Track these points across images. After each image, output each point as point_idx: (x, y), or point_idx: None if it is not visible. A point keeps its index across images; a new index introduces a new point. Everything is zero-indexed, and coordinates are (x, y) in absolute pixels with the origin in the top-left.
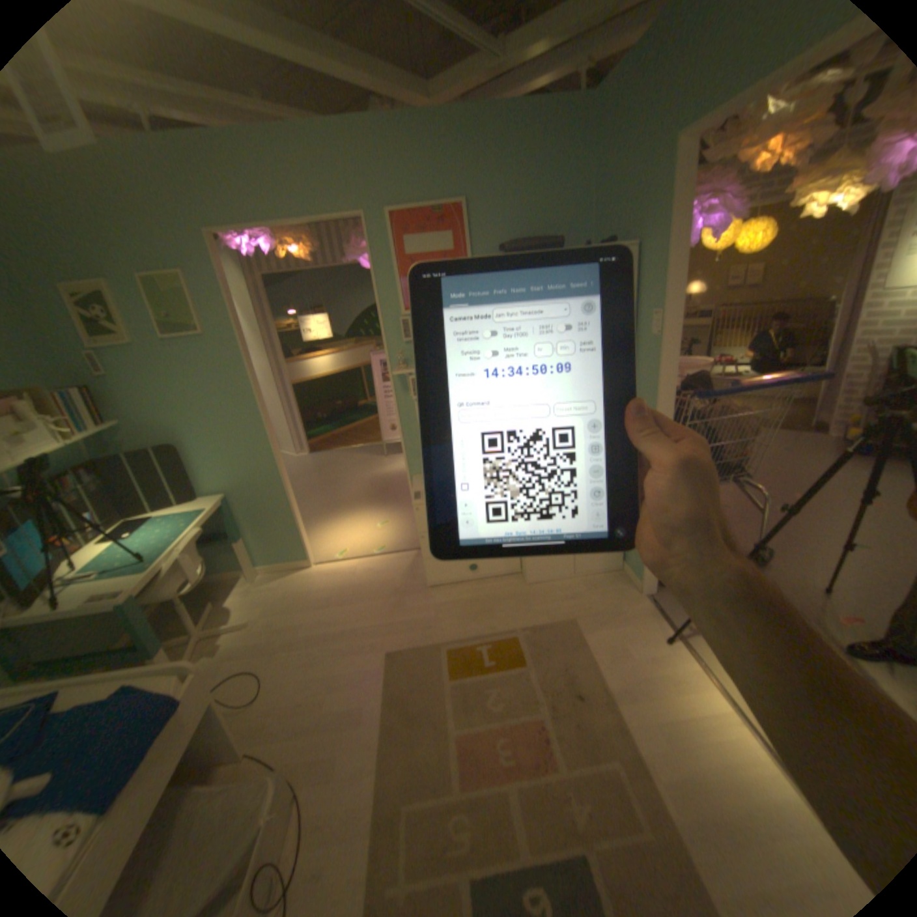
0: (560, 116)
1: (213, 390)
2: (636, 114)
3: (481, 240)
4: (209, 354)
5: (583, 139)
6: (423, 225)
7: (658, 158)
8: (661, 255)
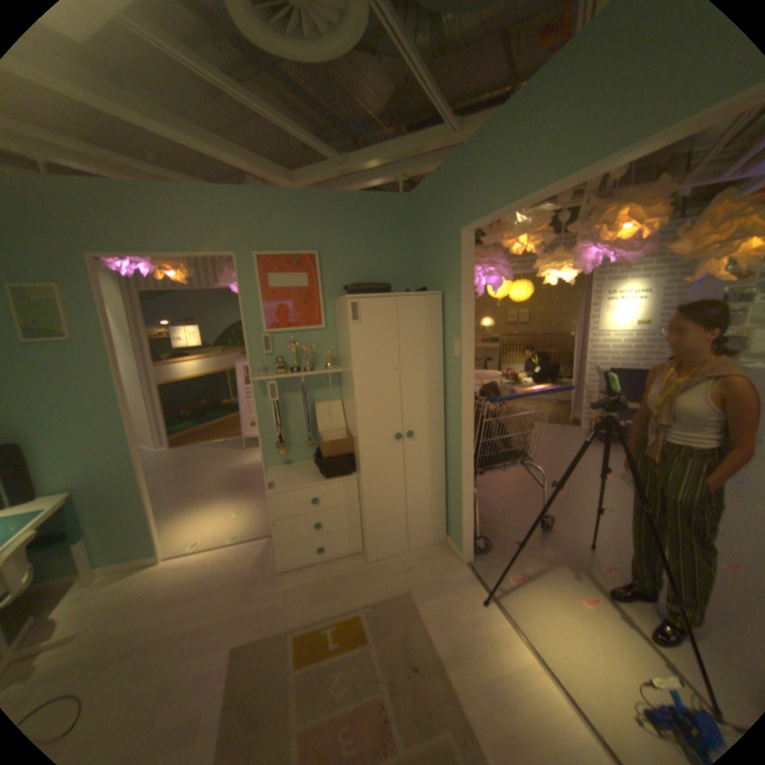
0: (386, 207)
1: (73, 390)
2: (435, 213)
3: (331, 281)
4: (75, 357)
5: (403, 222)
6: (285, 267)
7: (450, 241)
8: (457, 303)
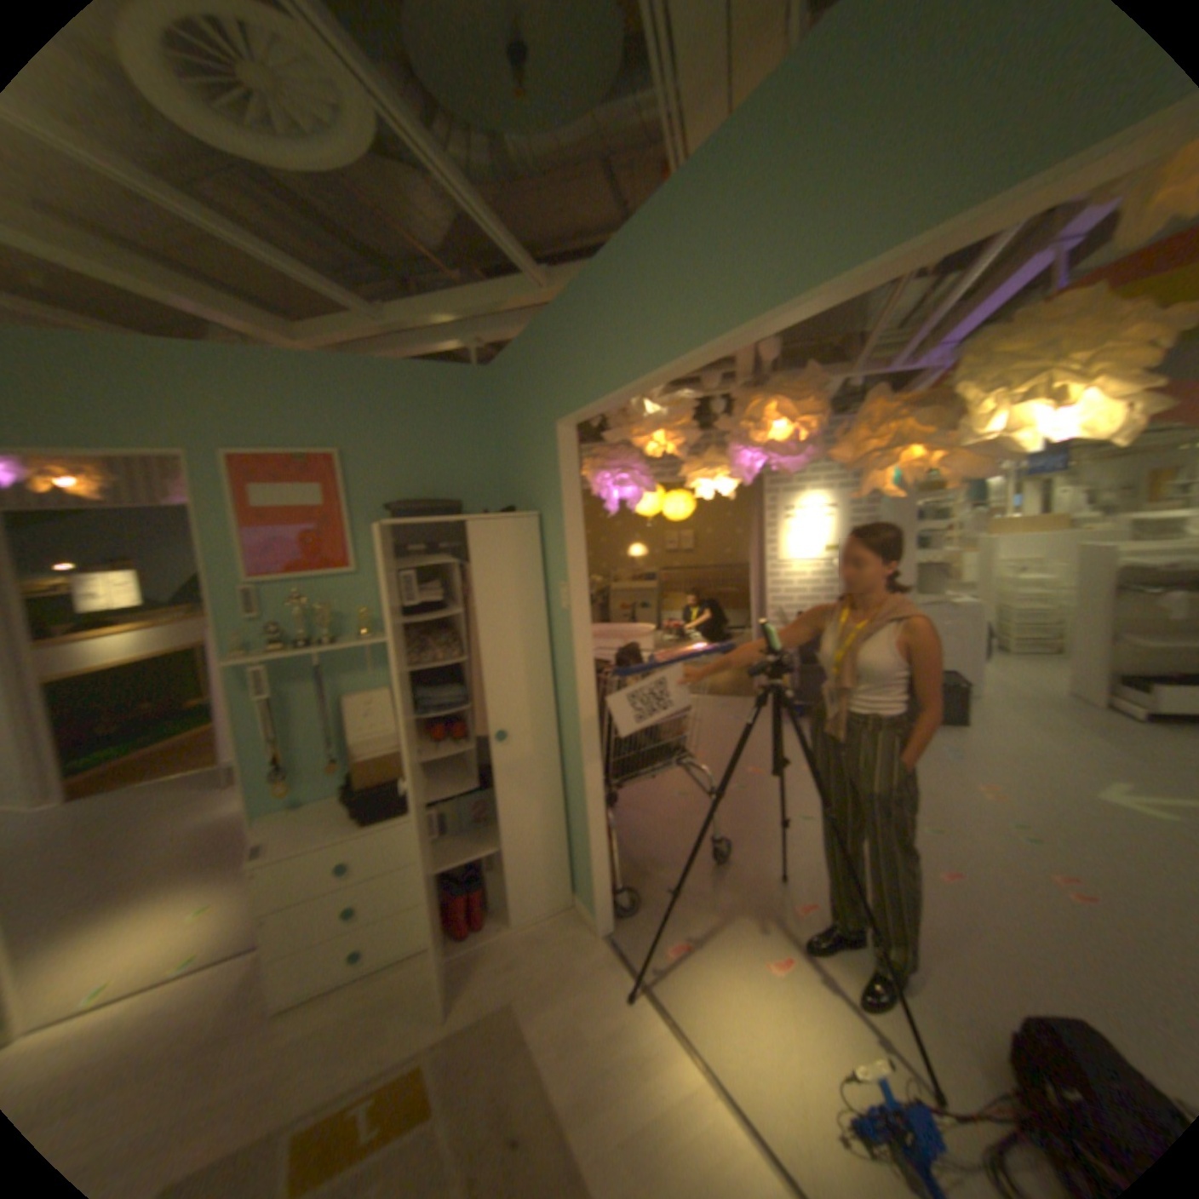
0: (450, 385)
1: None
2: (521, 398)
3: (361, 497)
4: None
5: (478, 409)
6: (276, 475)
7: (543, 440)
8: (558, 530)
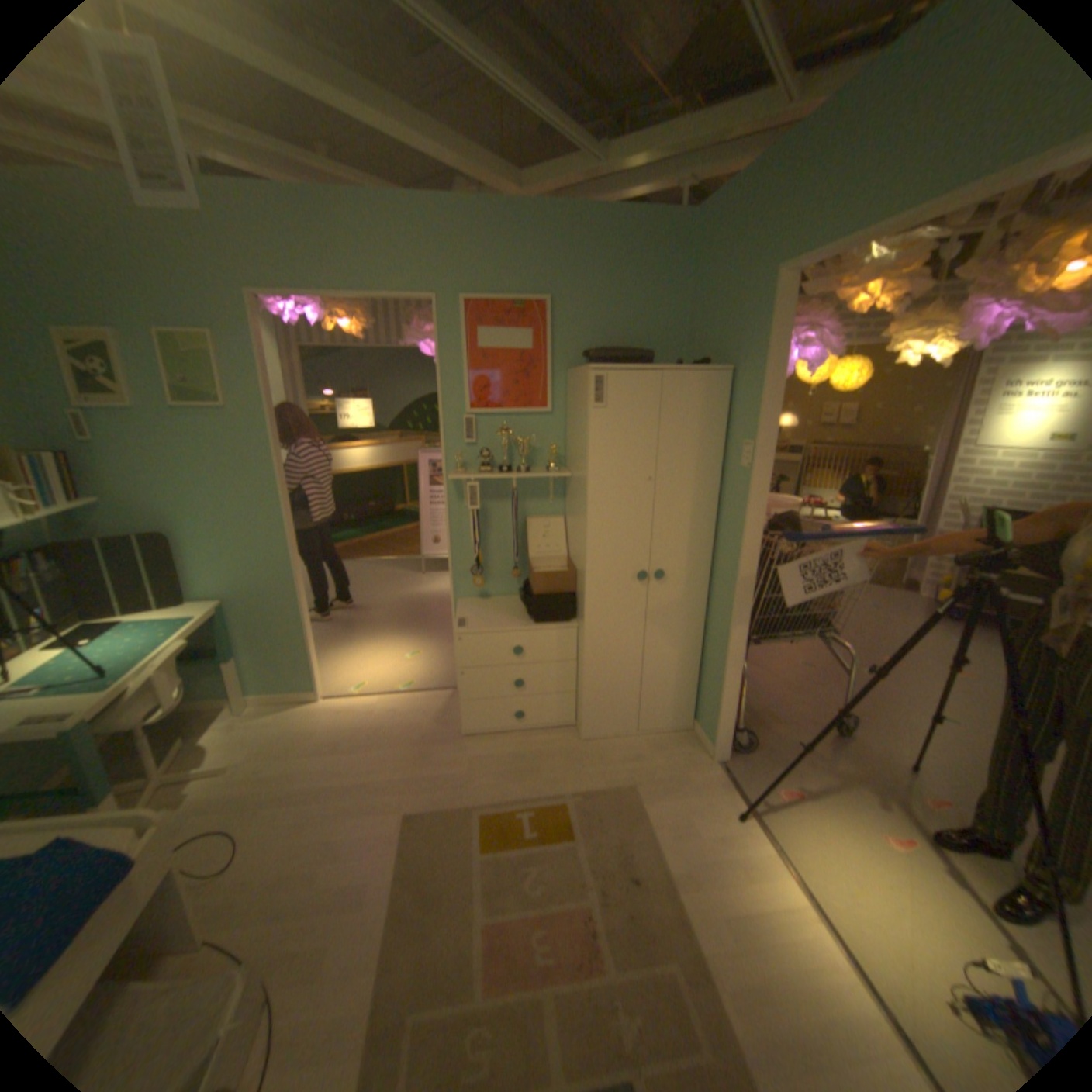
0: (659, 228)
1: (226, 473)
2: (738, 239)
3: (564, 343)
4: (229, 431)
5: (682, 254)
6: (501, 319)
7: (758, 286)
8: (755, 385)
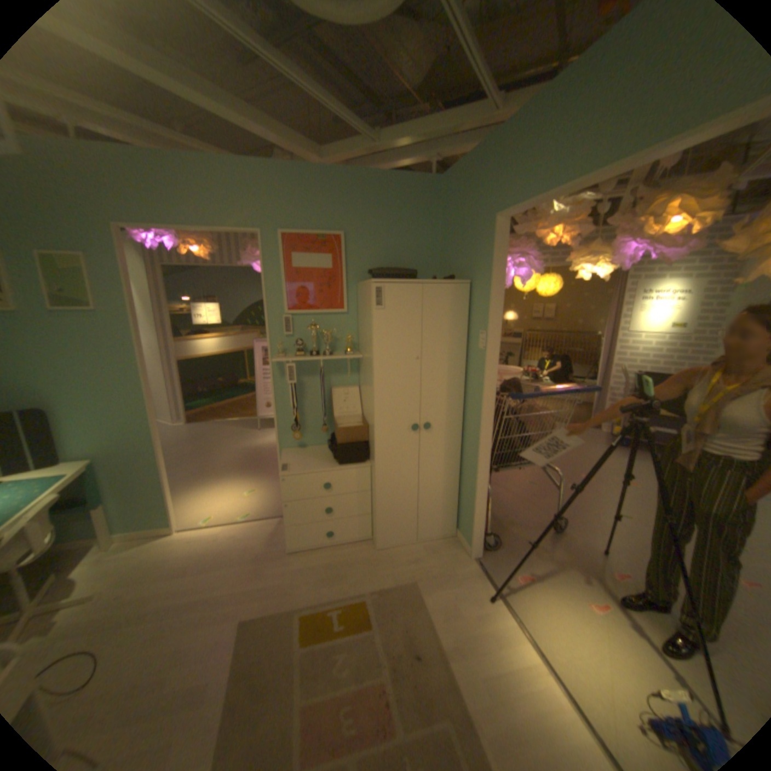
0: (417, 188)
1: (95, 361)
2: (469, 197)
3: (355, 264)
4: (98, 328)
5: (433, 205)
6: (309, 247)
7: (483, 227)
8: (485, 293)
